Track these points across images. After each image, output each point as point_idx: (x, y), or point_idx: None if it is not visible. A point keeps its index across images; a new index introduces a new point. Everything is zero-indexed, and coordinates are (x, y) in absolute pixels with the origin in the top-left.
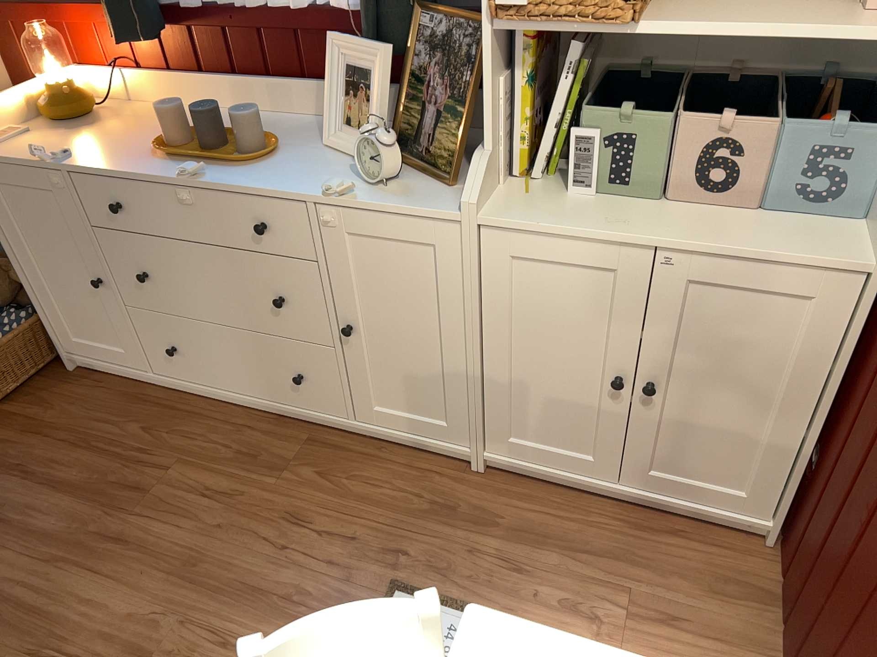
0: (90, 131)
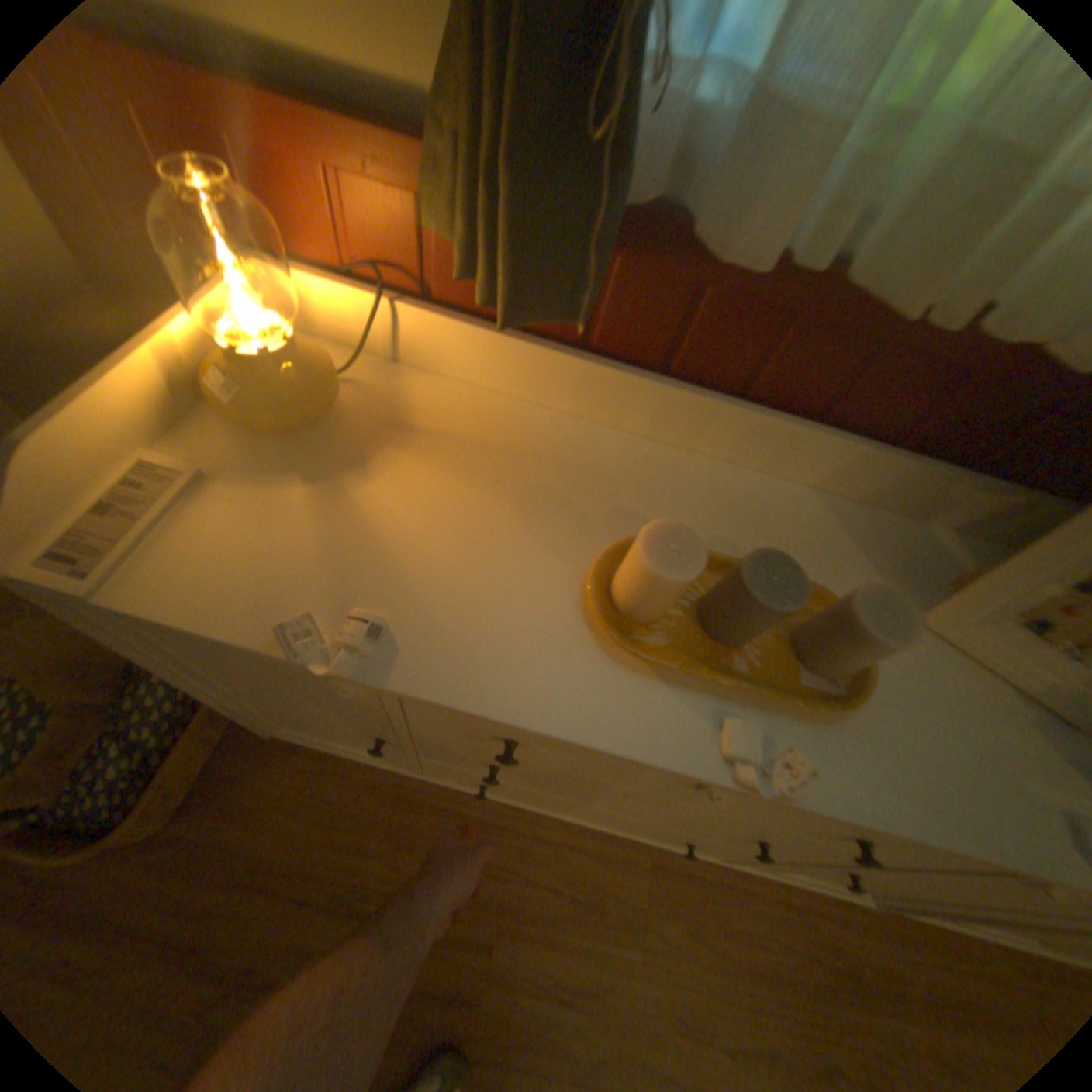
0: (368, 491)
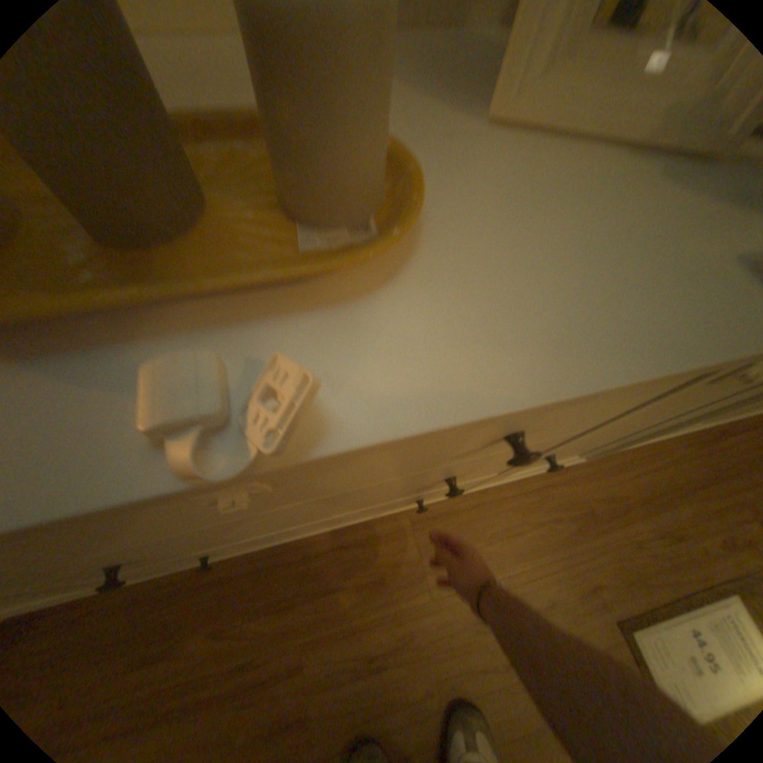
0: None
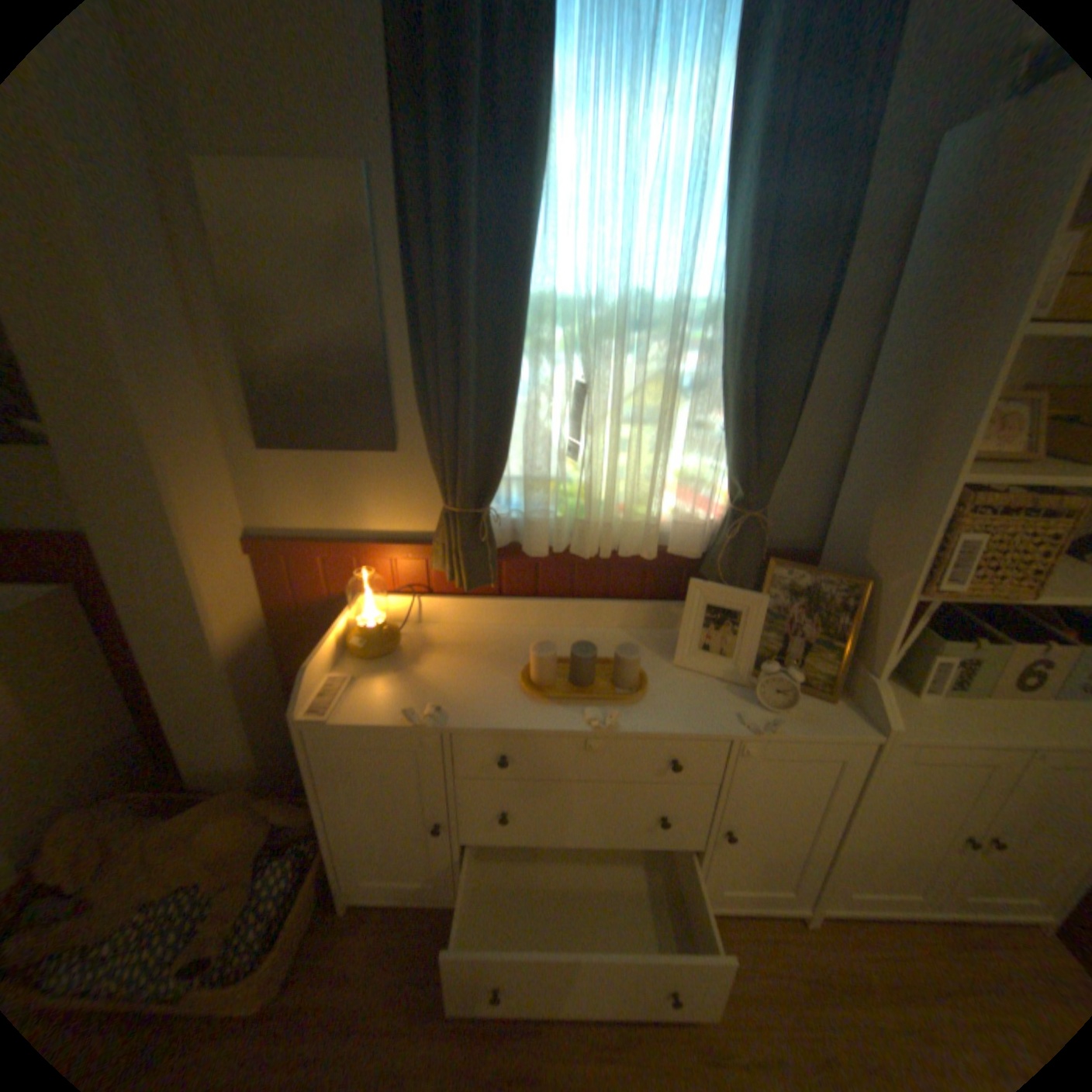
0: (419, 670)
